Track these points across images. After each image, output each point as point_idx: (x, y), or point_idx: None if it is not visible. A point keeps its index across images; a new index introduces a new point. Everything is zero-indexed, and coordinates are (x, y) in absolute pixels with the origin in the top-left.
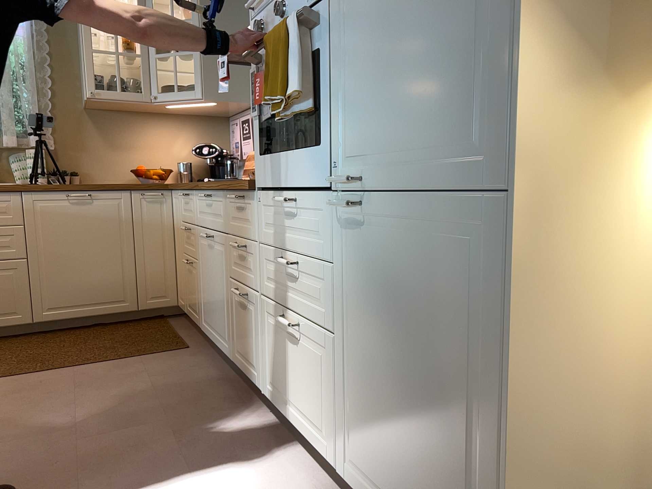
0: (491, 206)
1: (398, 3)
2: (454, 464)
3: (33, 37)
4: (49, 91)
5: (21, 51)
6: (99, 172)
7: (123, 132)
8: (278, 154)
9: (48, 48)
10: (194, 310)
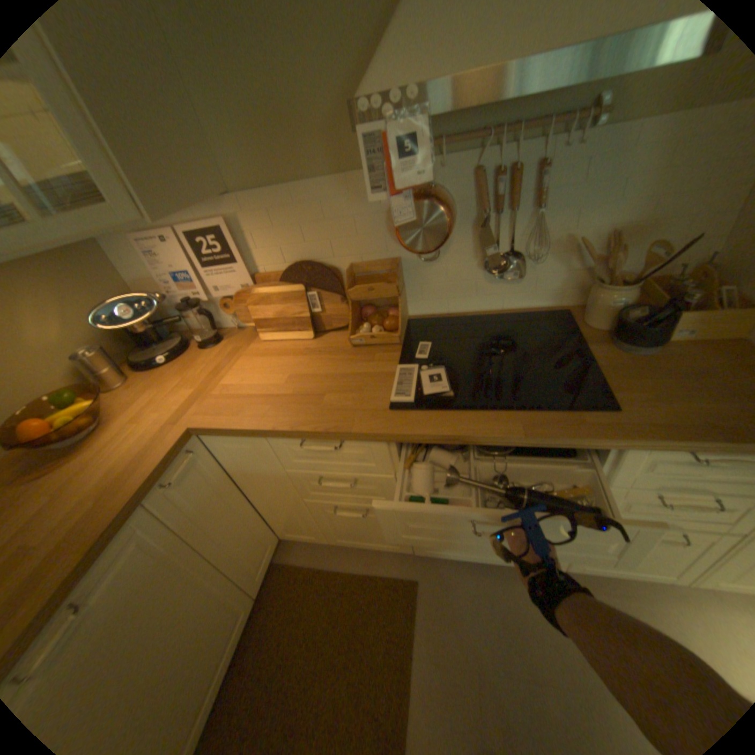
0: None
1: None
2: None
3: None
4: None
5: None
6: None
7: None
8: None
9: None
10: (373, 542)
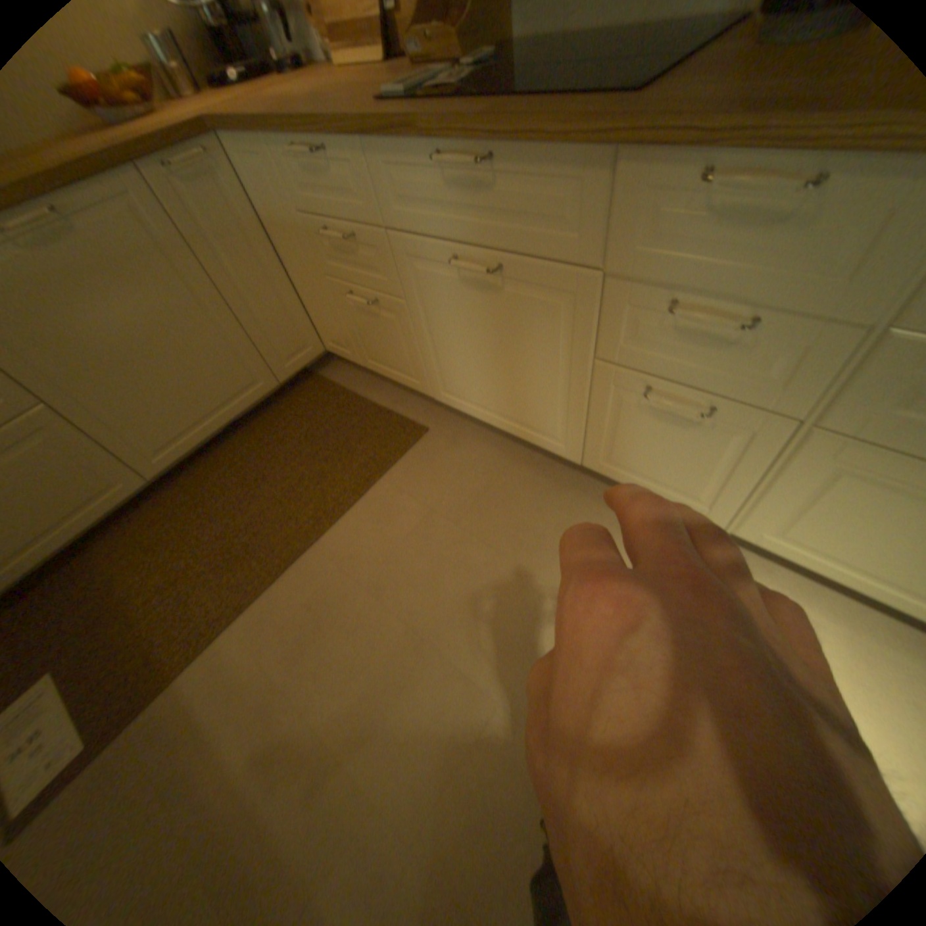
0: None
1: None
2: None
3: None
4: None
5: None
6: None
7: None
8: None
9: None
10: (396, 370)
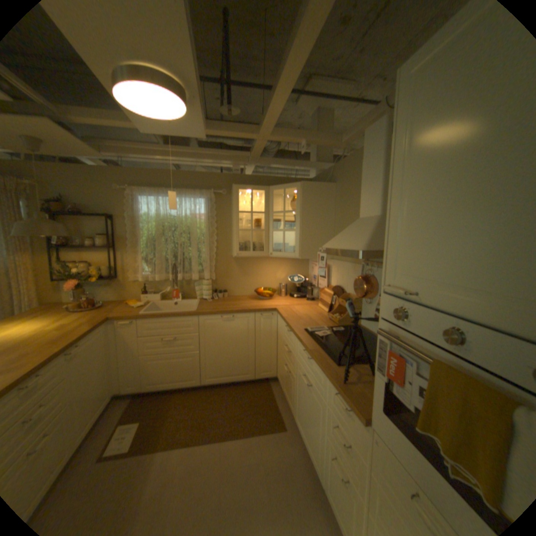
0: None
1: None
2: None
3: (208, 219)
4: (215, 248)
5: (202, 227)
6: (237, 289)
7: (251, 267)
8: (413, 446)
9: (216, 225)
10: (289, 399)
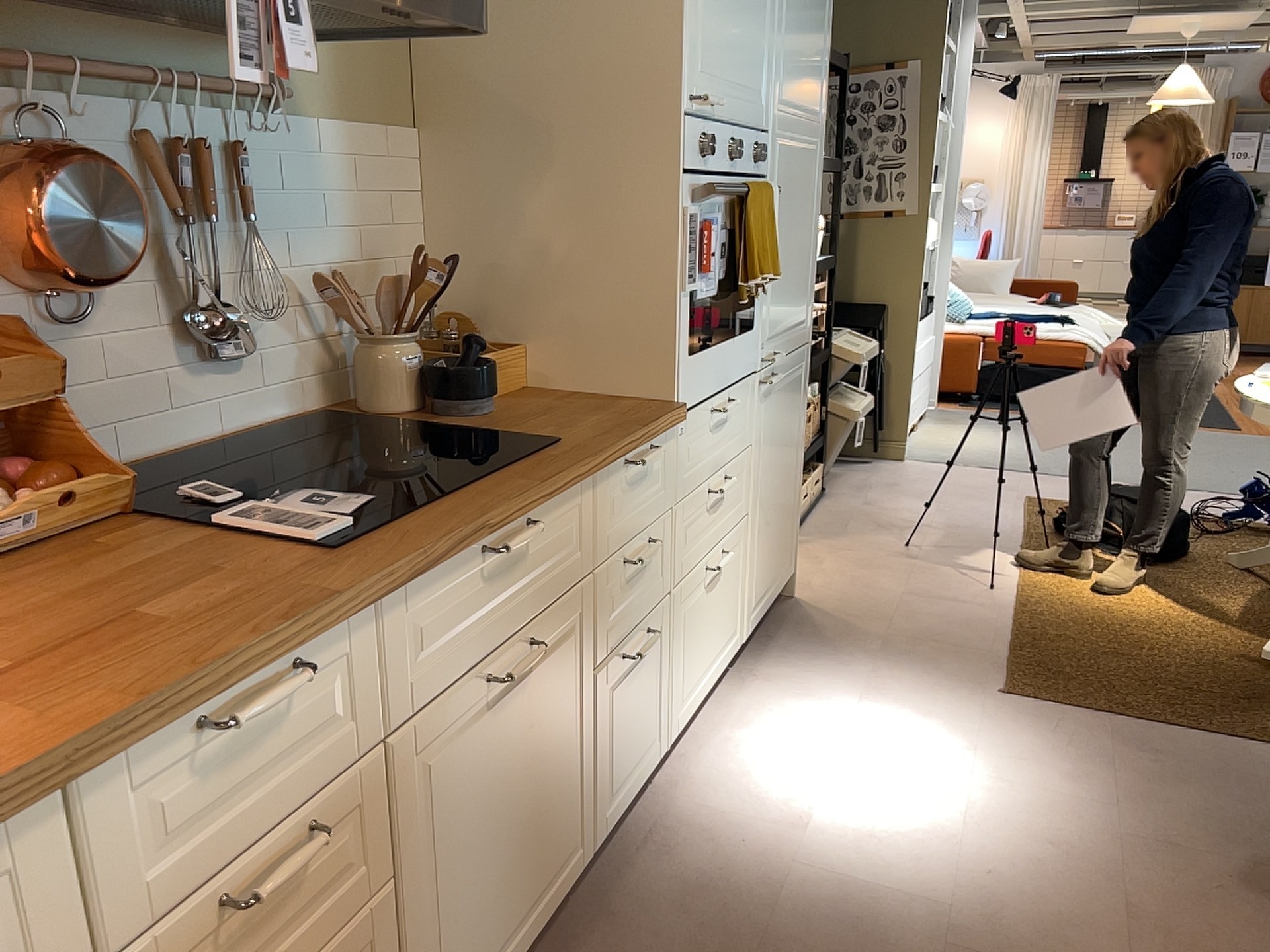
0: (805, 350)
1: (793, 222)
2: (790, 506)
3: None
4: None
5: None
6: None
7: None
8: (708, 348)
9: None
10: None
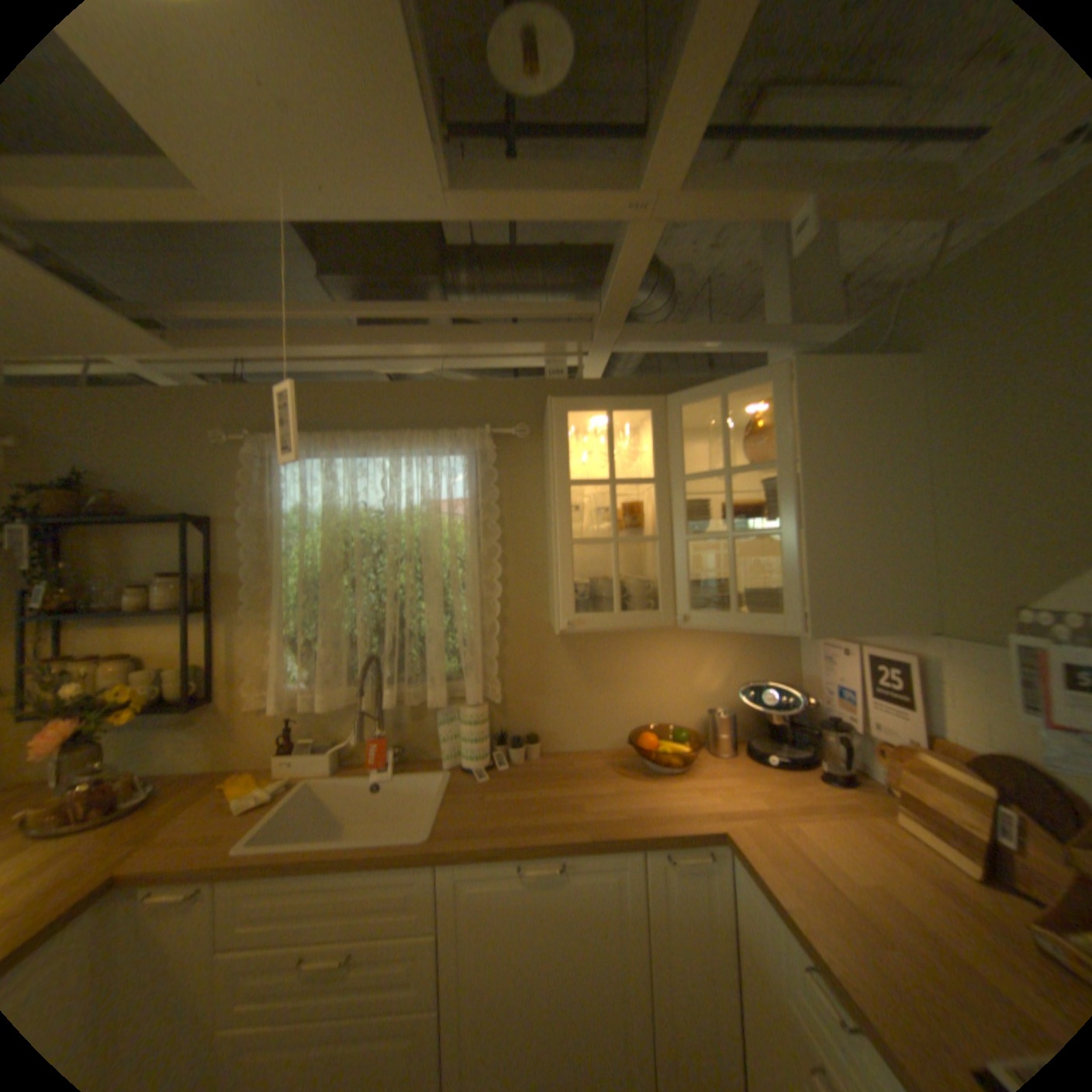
0: None
1: None
2: None
3: (478, 516)
4: (497, 603)
5: (460, 539)
6: (572, 730)
7: (613, 656)
8: None
9: (499, 530)
10: None
